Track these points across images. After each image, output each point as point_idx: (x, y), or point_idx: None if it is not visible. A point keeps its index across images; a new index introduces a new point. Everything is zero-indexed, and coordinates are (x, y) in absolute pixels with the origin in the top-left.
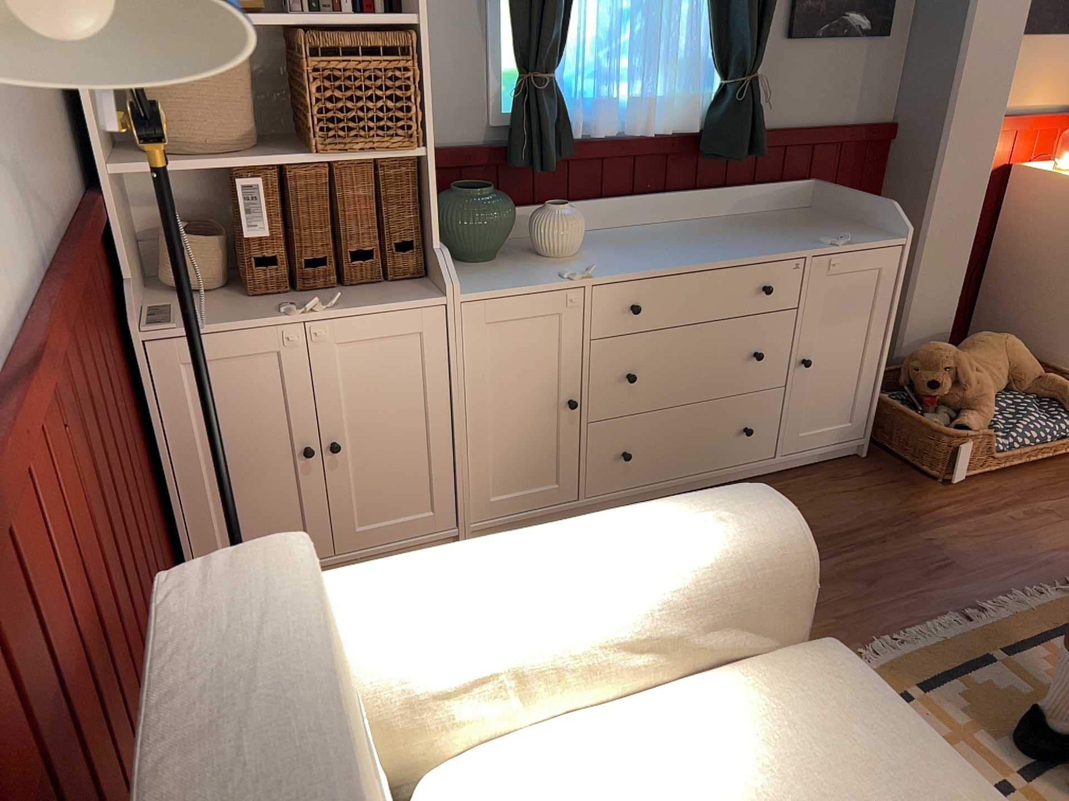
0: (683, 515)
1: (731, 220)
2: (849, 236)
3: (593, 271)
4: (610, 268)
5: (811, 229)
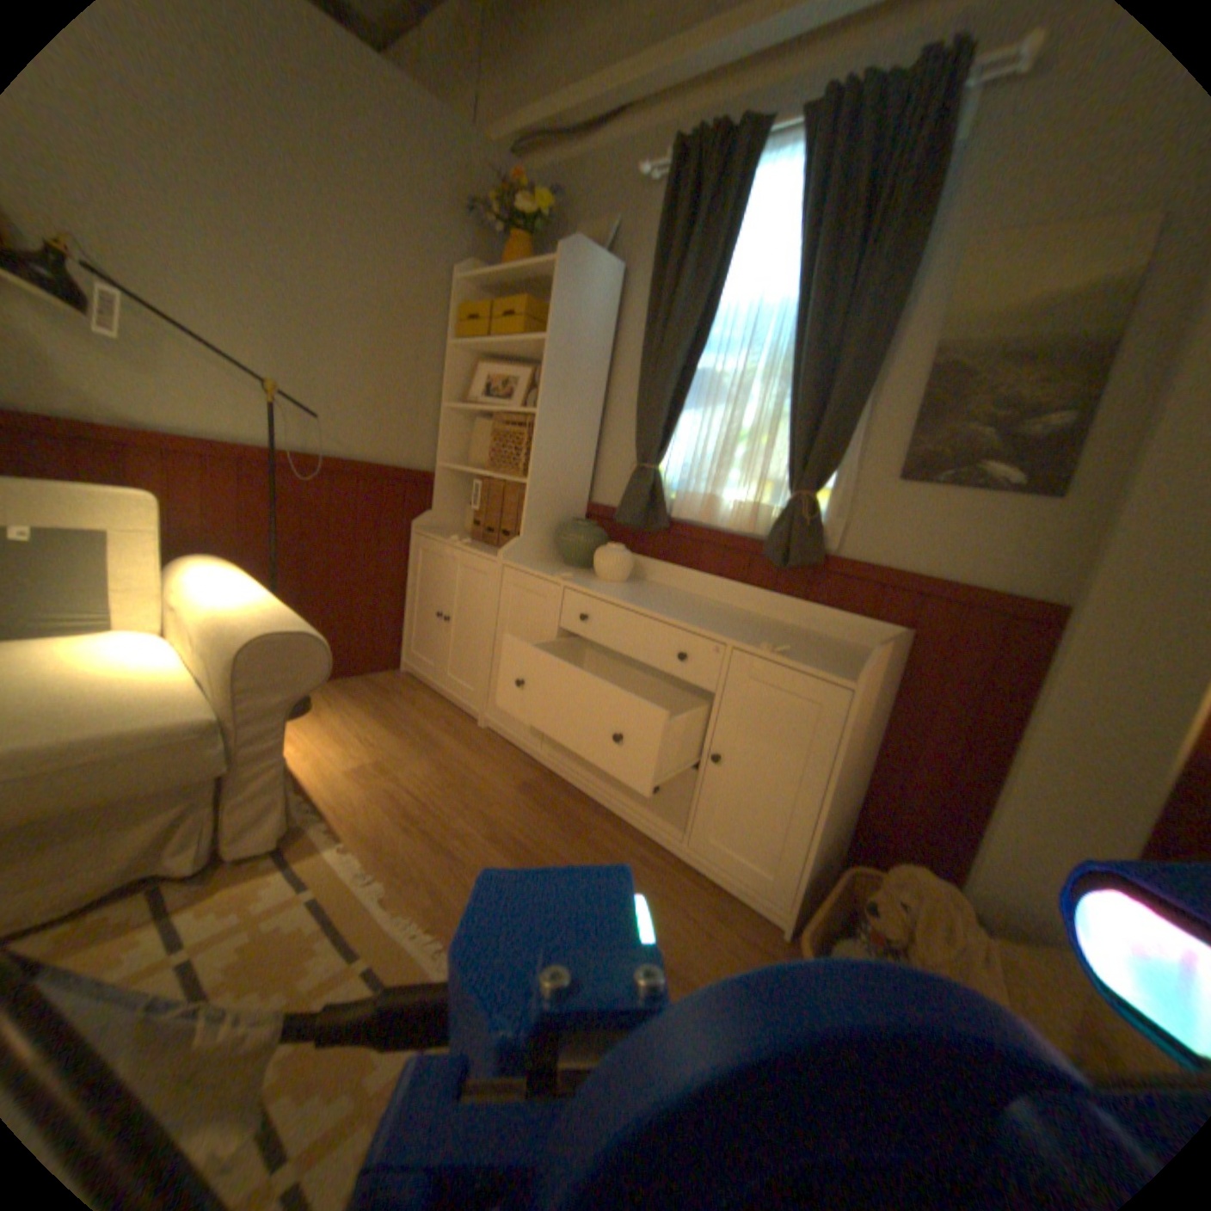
0: (269, 612)
1: (783, 627)
2: (787, 649)
3: (581, 583)
4: (591, 587)
5: (809, 649)
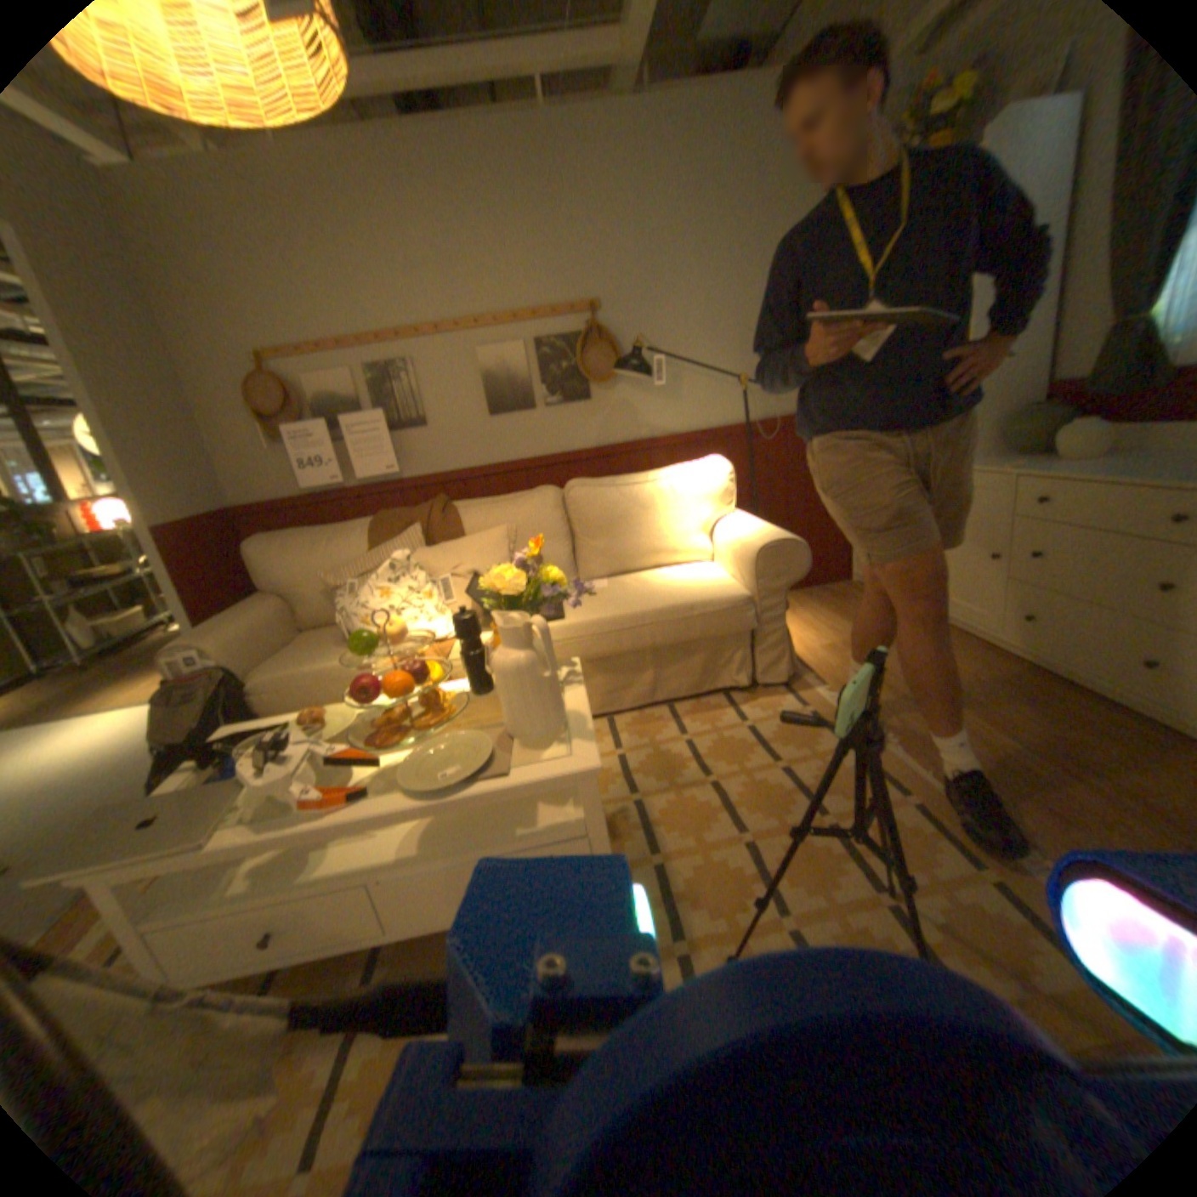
0: (767, 529)
1: None
2: None
3: (1038, 467)
4: (1051, 468)
5: None
